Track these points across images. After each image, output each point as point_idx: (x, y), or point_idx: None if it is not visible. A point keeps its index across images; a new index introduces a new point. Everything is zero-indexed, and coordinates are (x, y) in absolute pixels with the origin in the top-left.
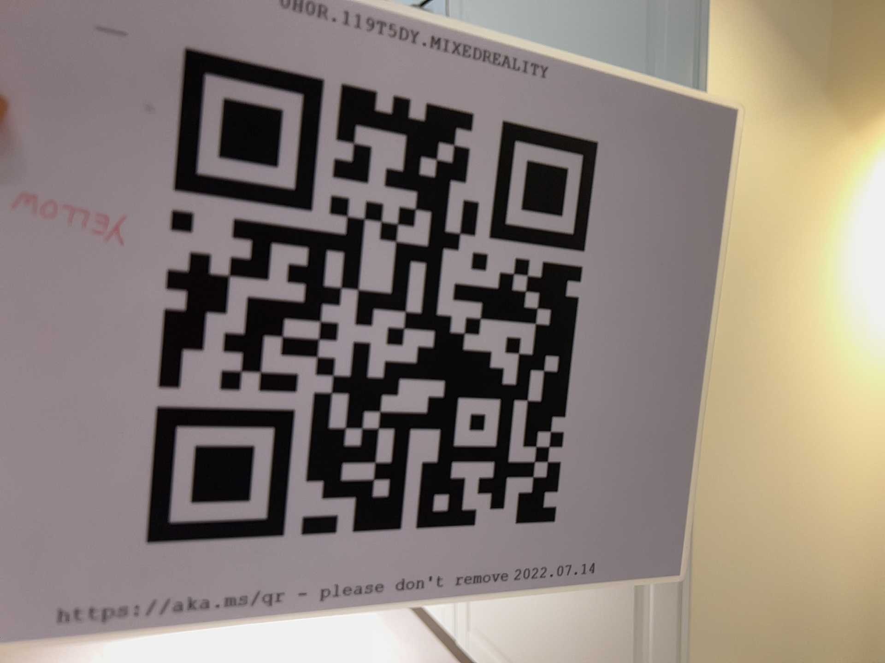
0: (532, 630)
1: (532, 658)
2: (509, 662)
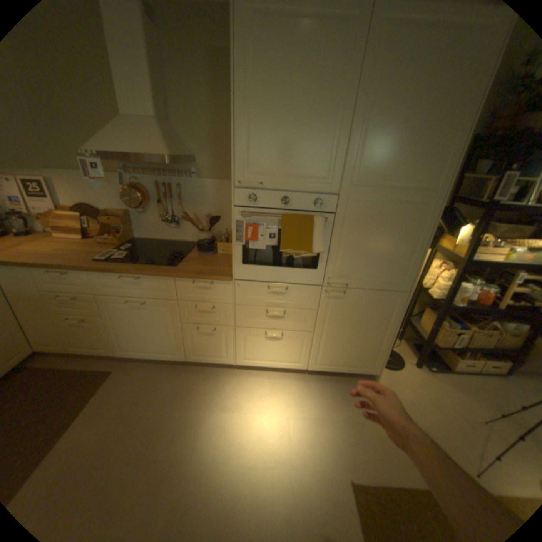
0: (340, 356)
1: (339, 361)
2: (329, 365)
